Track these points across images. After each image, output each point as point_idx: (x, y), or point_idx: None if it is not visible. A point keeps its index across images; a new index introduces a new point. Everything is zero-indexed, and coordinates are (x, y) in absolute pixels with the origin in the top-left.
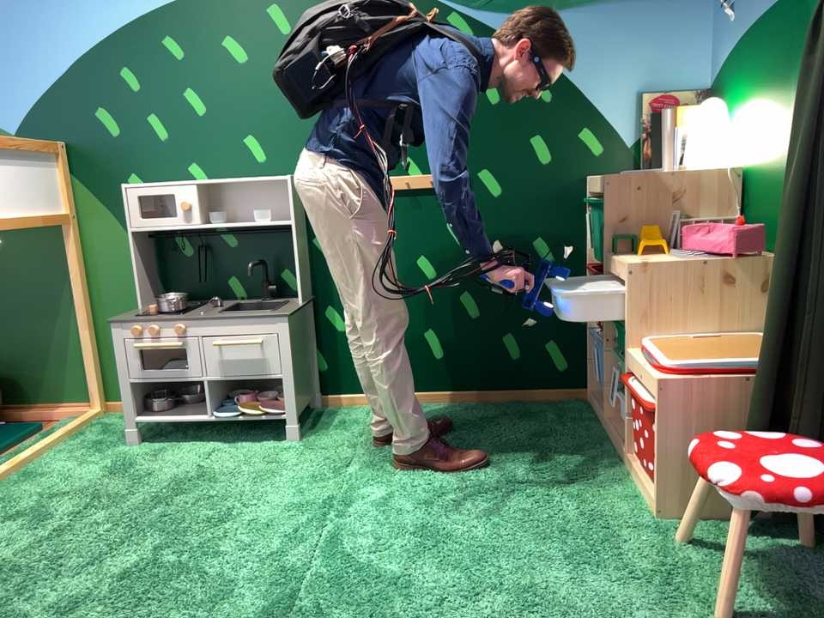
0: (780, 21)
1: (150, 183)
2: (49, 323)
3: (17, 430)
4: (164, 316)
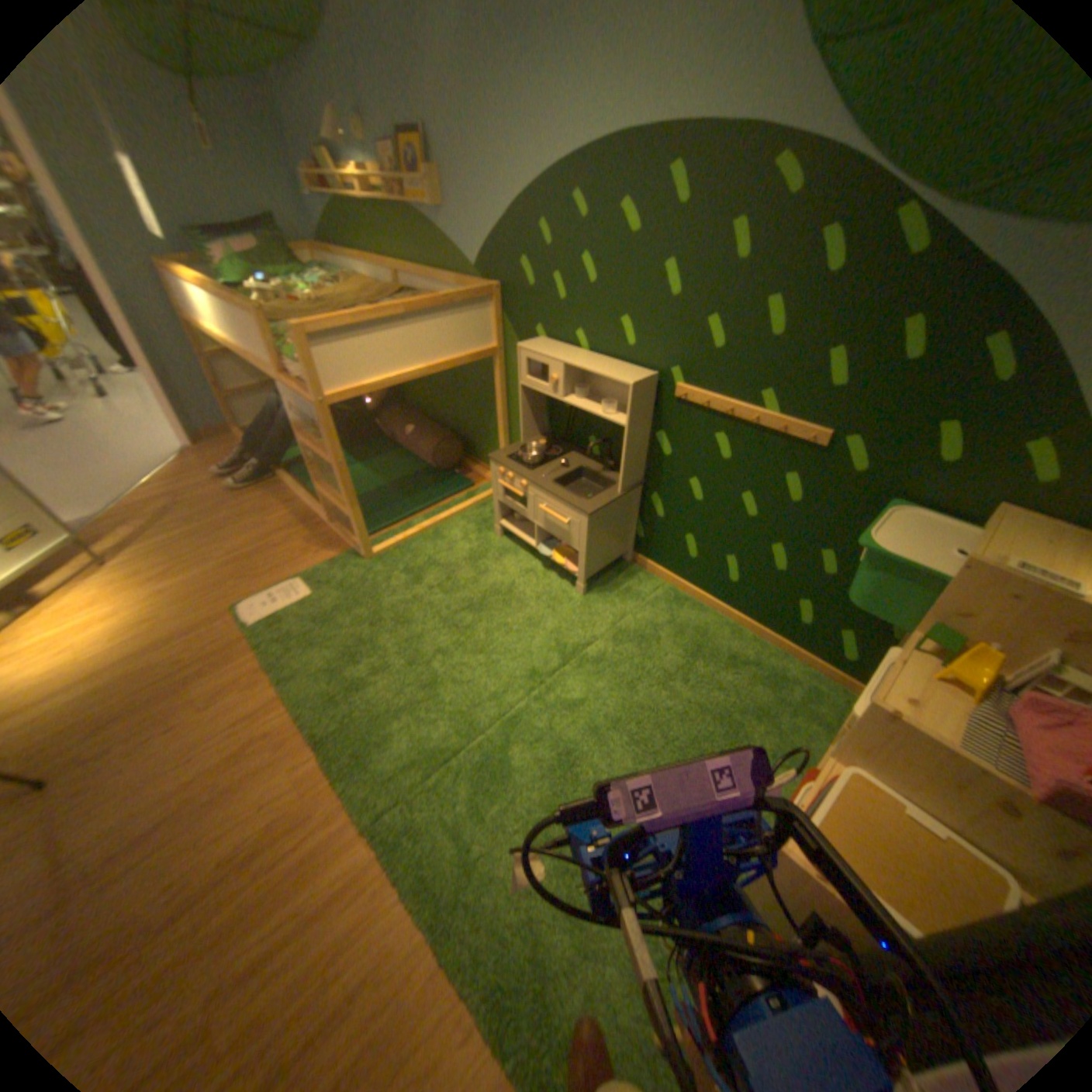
0: None
1: (549, 338)
2: (488, 418)
3: (459, 485)
4: (522, 467)
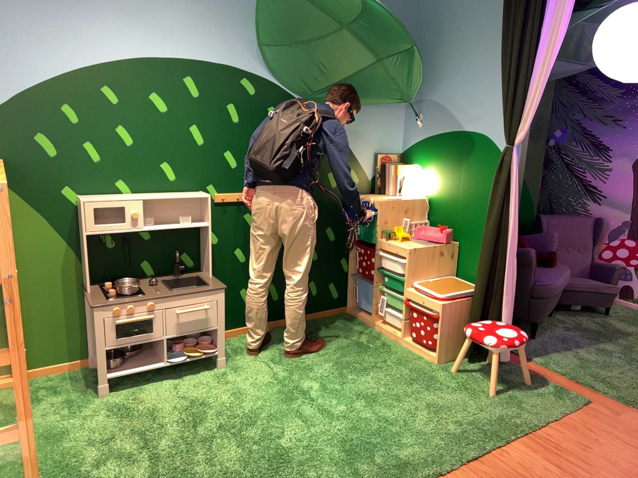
0: (451, 143)
1: (88, 195)
2: None
3: None
4: (133, 296)
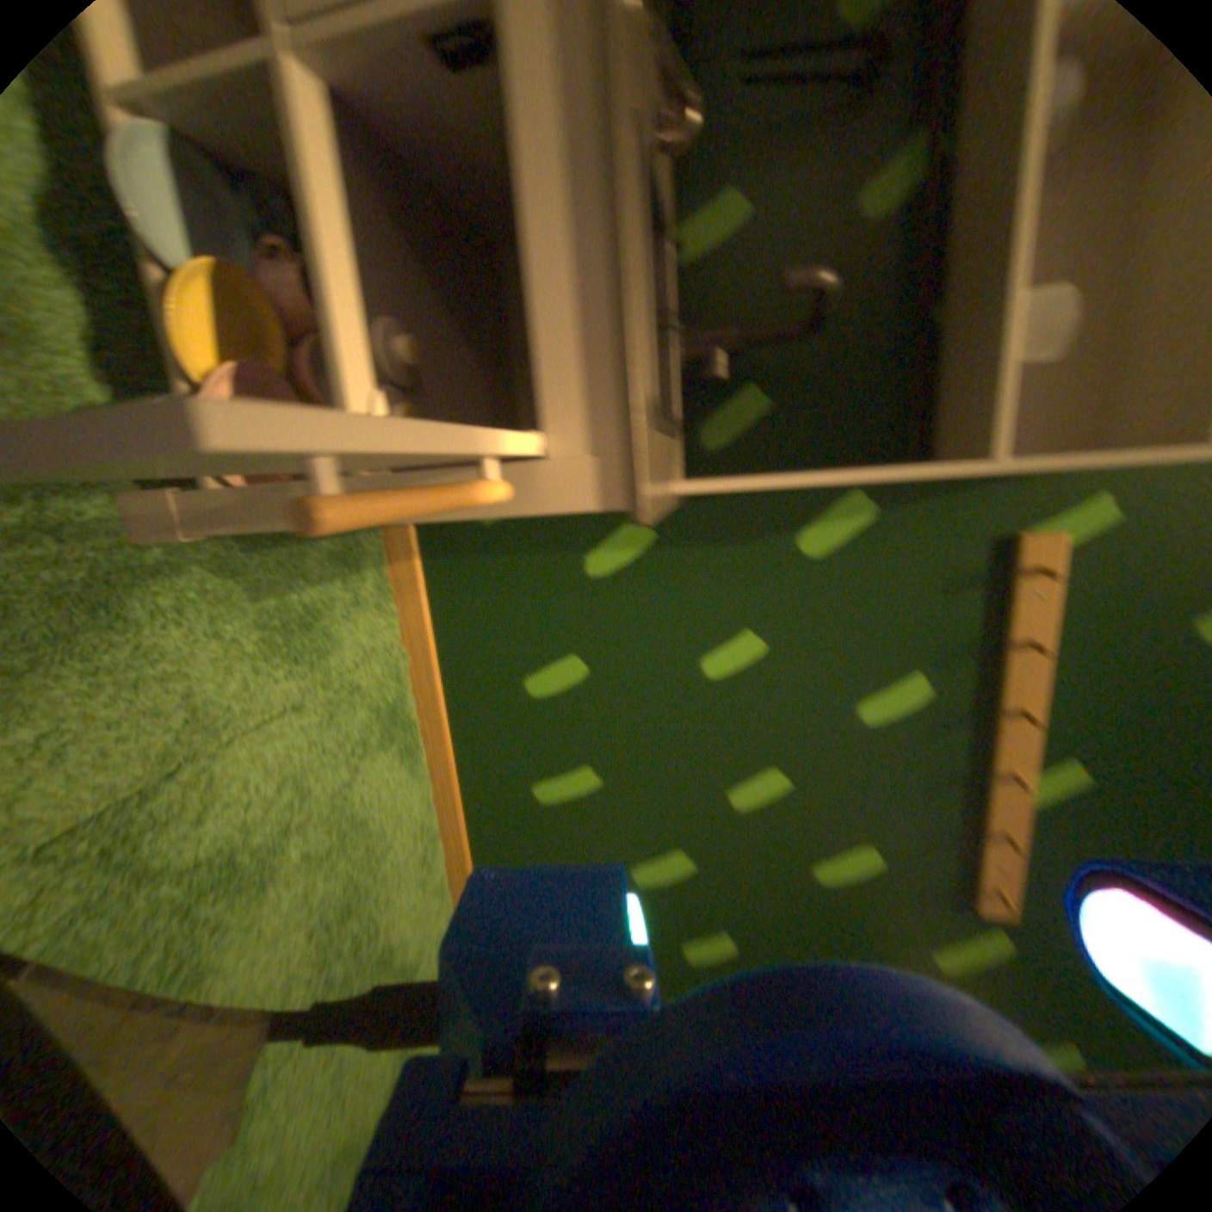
0: None
1: None
2: None
3: None
4: None
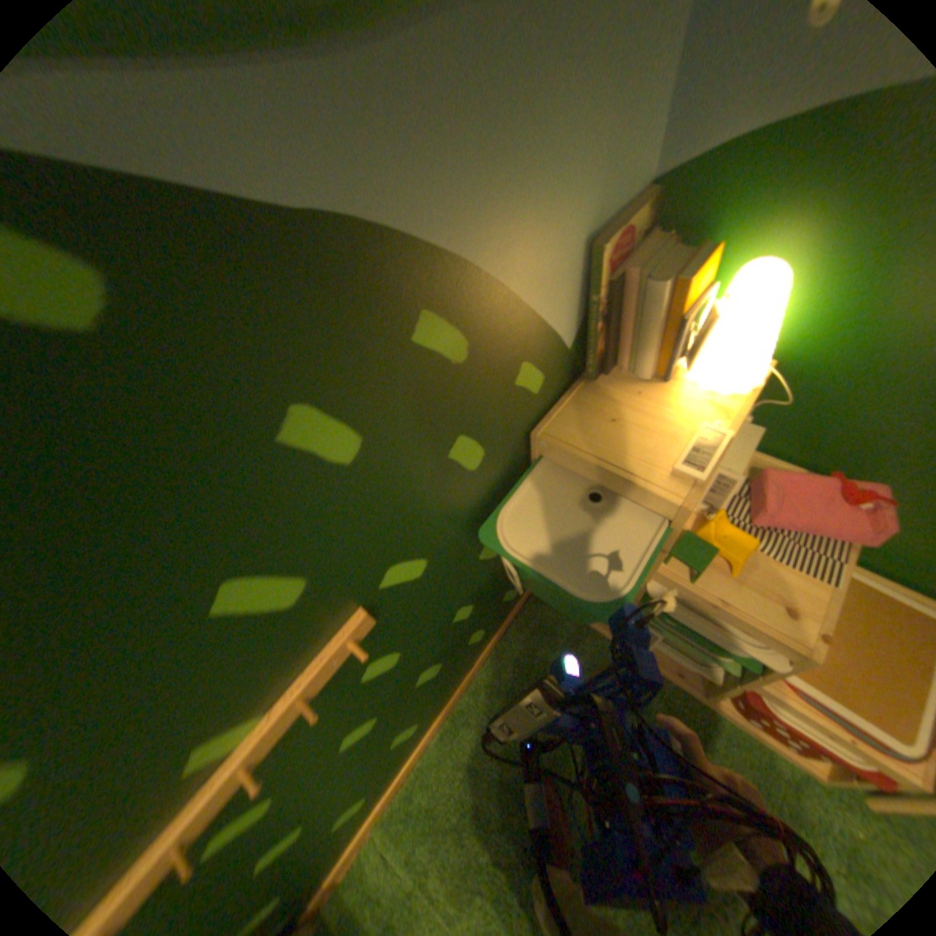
0: None
1: None
2: None
3: None
4: None
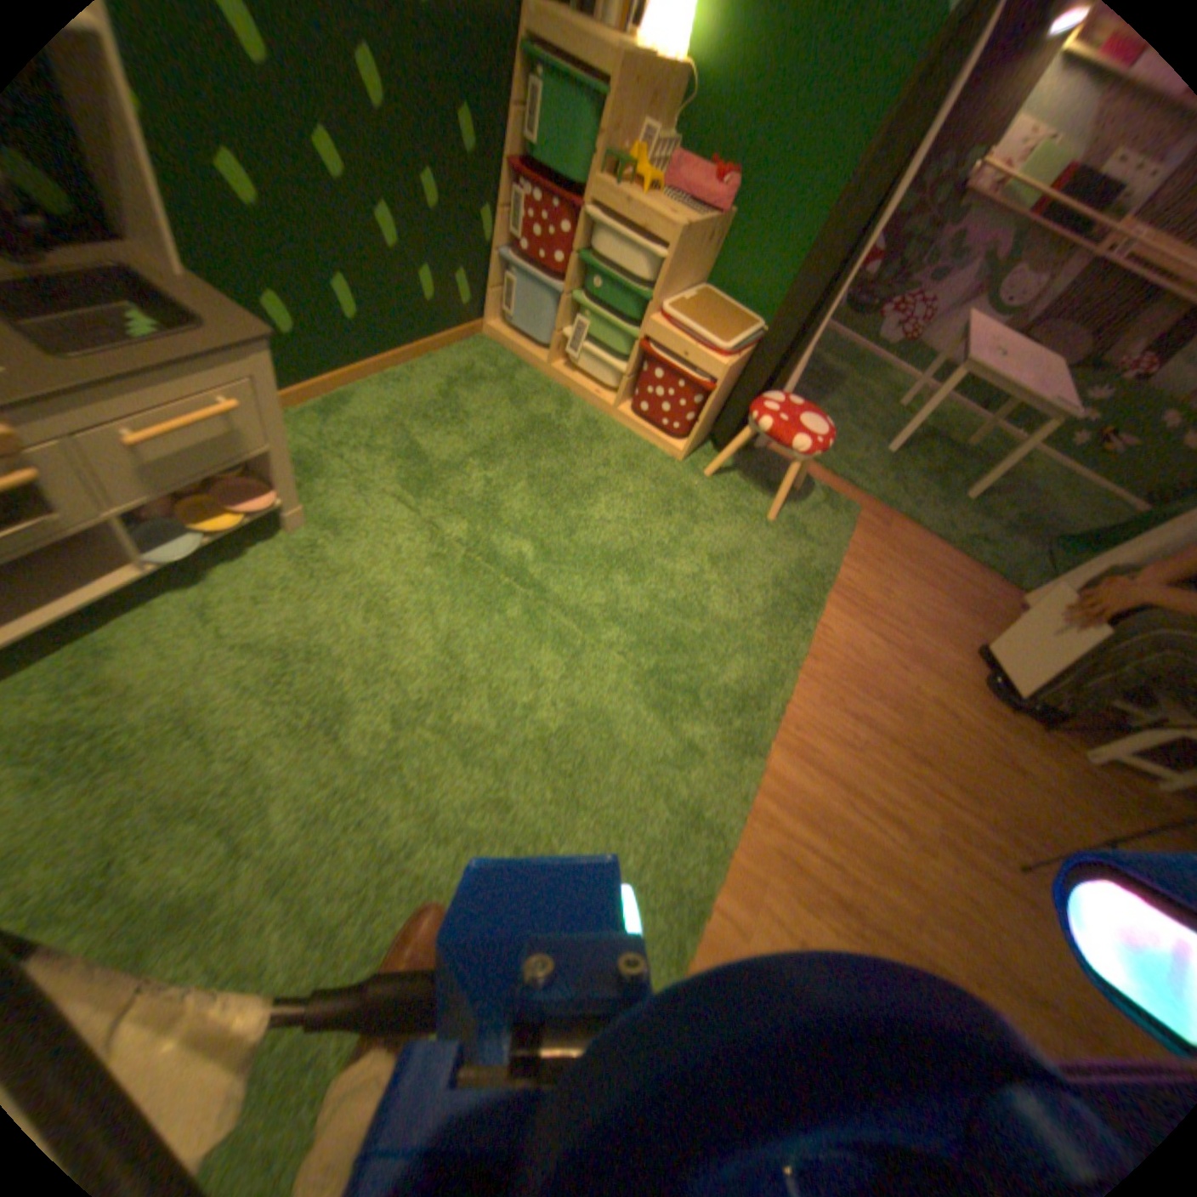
0: None
1: None
2: None
3: None
4: None
